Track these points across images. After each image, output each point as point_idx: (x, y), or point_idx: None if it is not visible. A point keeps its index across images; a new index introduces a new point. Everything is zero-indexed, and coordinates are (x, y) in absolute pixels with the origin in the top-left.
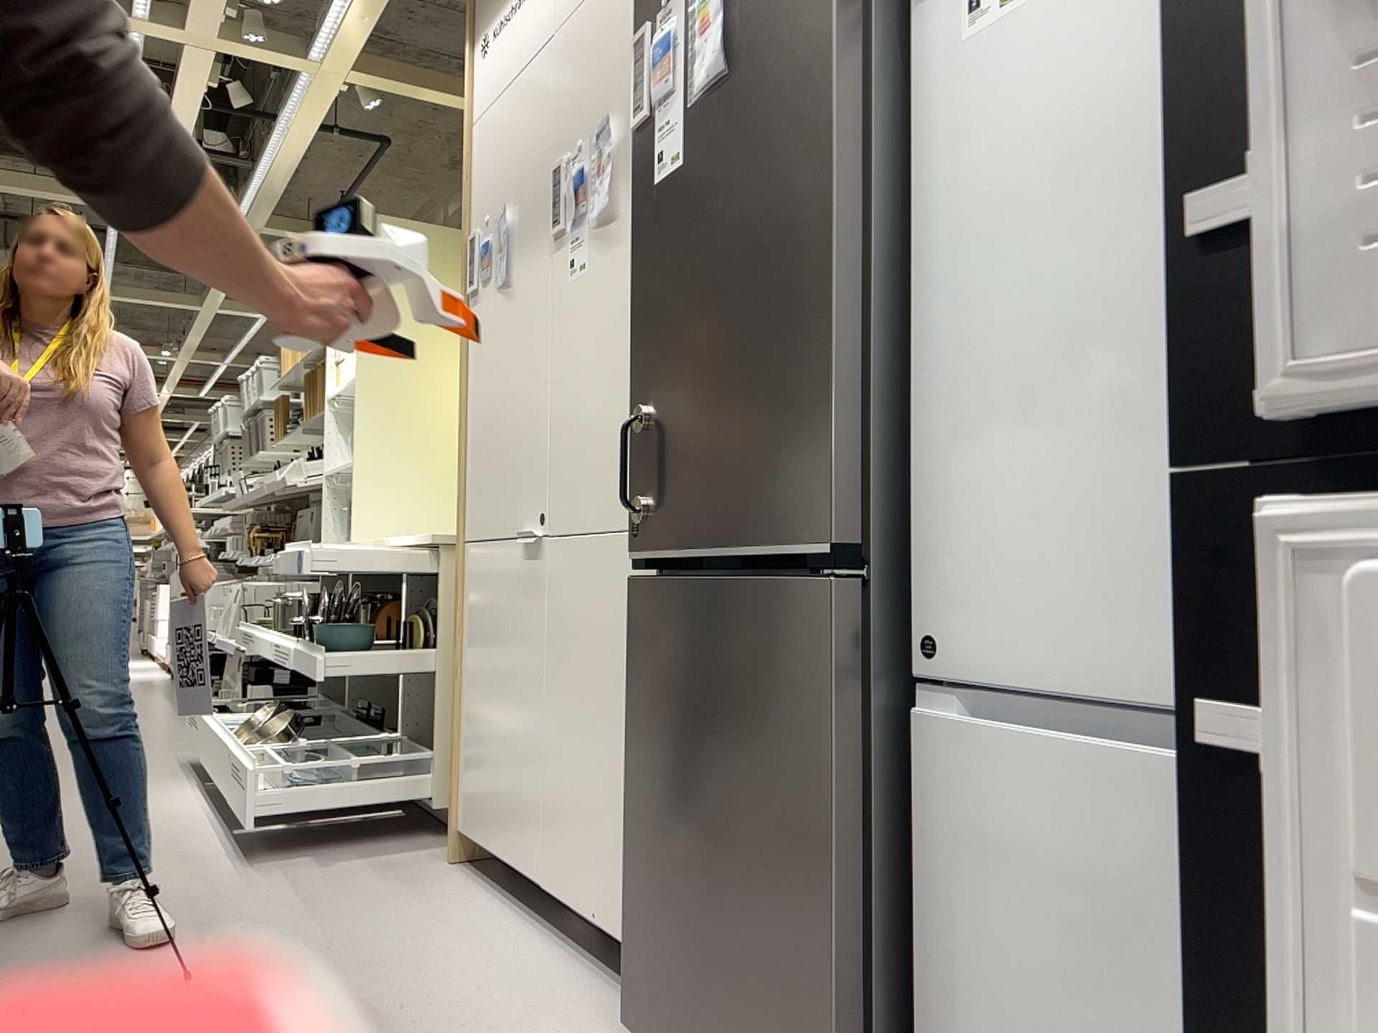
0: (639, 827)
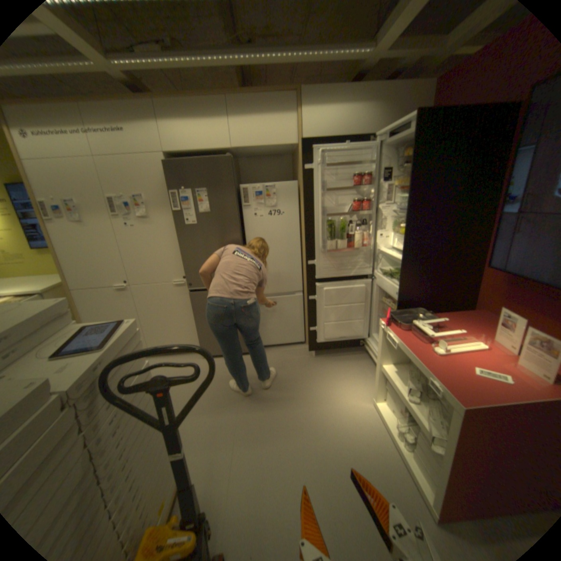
0: (201, 328)
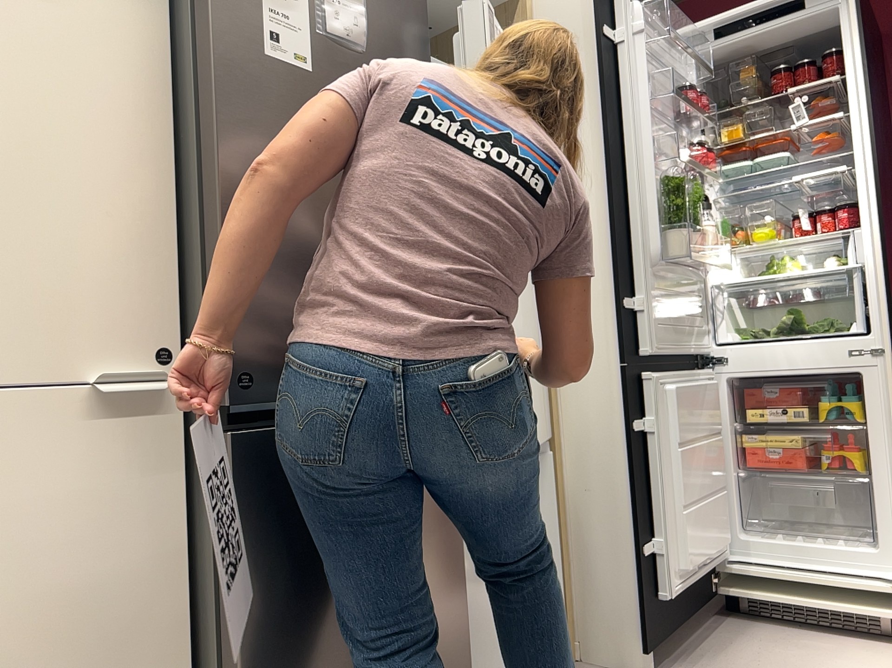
0: None
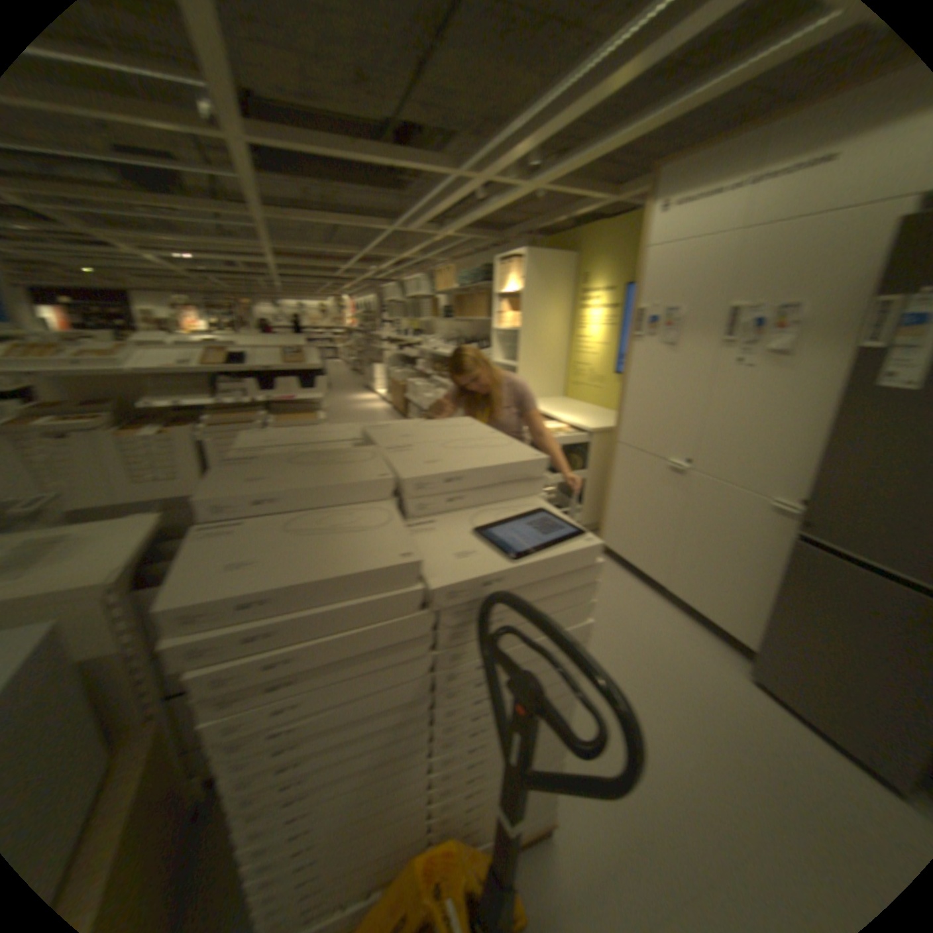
0: (783, 625)
